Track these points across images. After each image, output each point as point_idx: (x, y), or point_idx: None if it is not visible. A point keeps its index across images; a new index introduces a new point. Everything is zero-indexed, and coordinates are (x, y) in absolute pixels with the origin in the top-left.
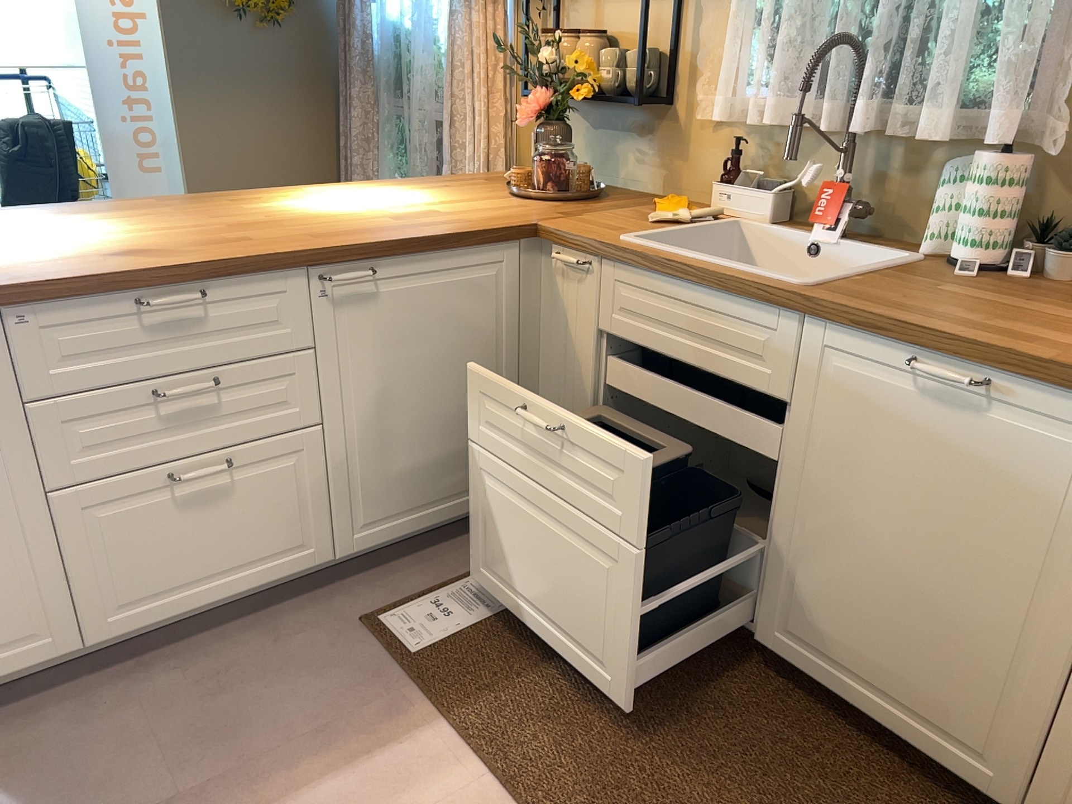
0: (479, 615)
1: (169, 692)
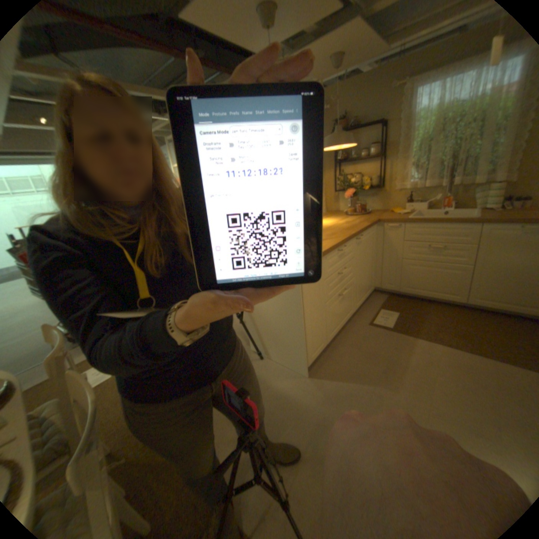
0: (395, 316)
1: (349, 351)
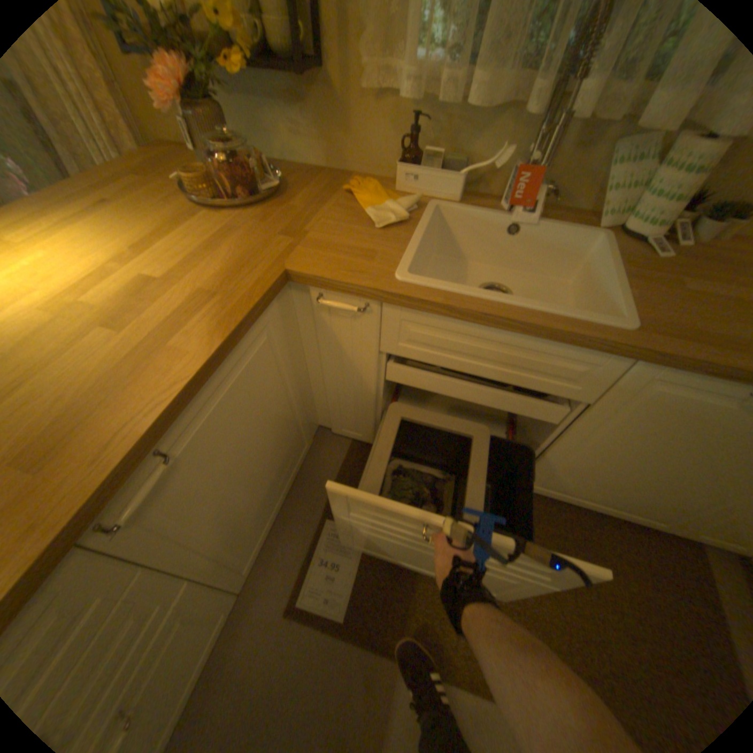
0: (355, 554)
1: None
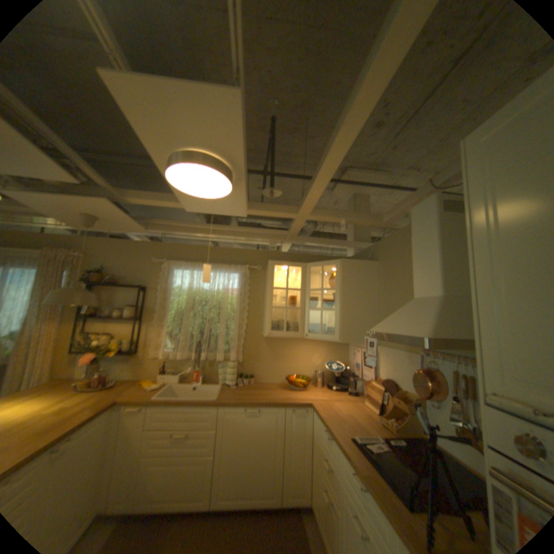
0: None
1: None
